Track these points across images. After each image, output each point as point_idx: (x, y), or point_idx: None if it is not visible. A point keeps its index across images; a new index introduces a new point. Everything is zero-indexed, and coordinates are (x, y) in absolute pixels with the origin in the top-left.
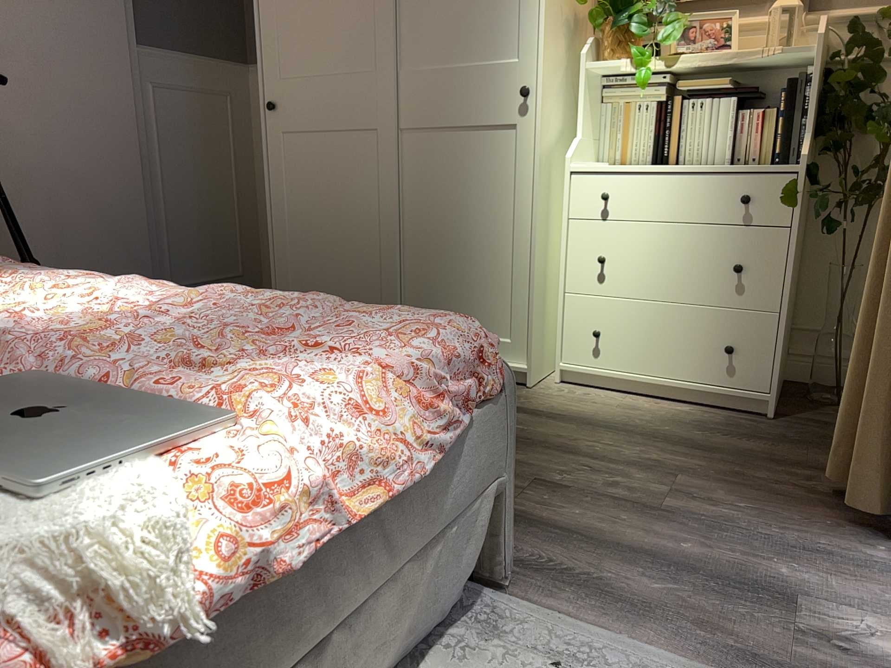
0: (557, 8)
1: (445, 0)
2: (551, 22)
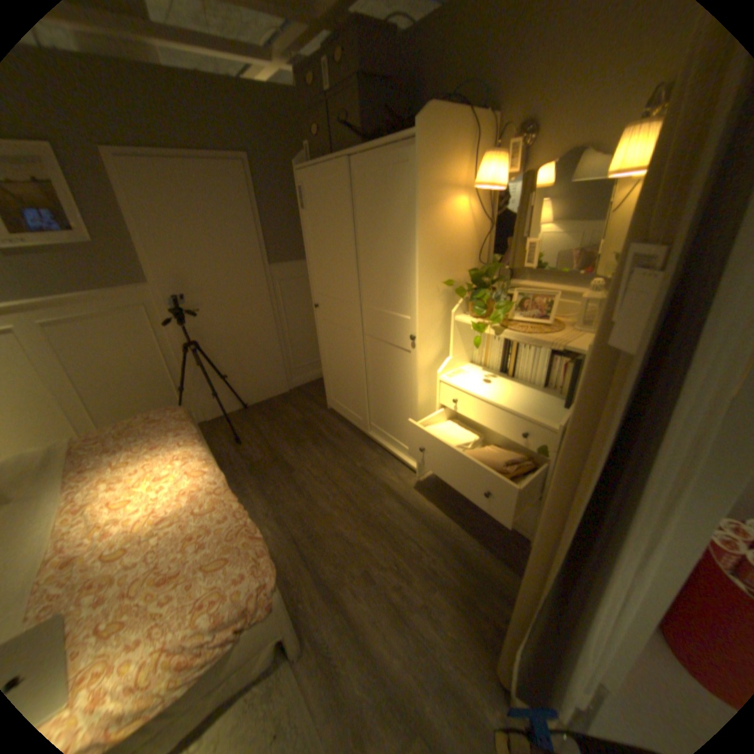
0: (433, 291)
1: (378, 275)
2: (426, 302)
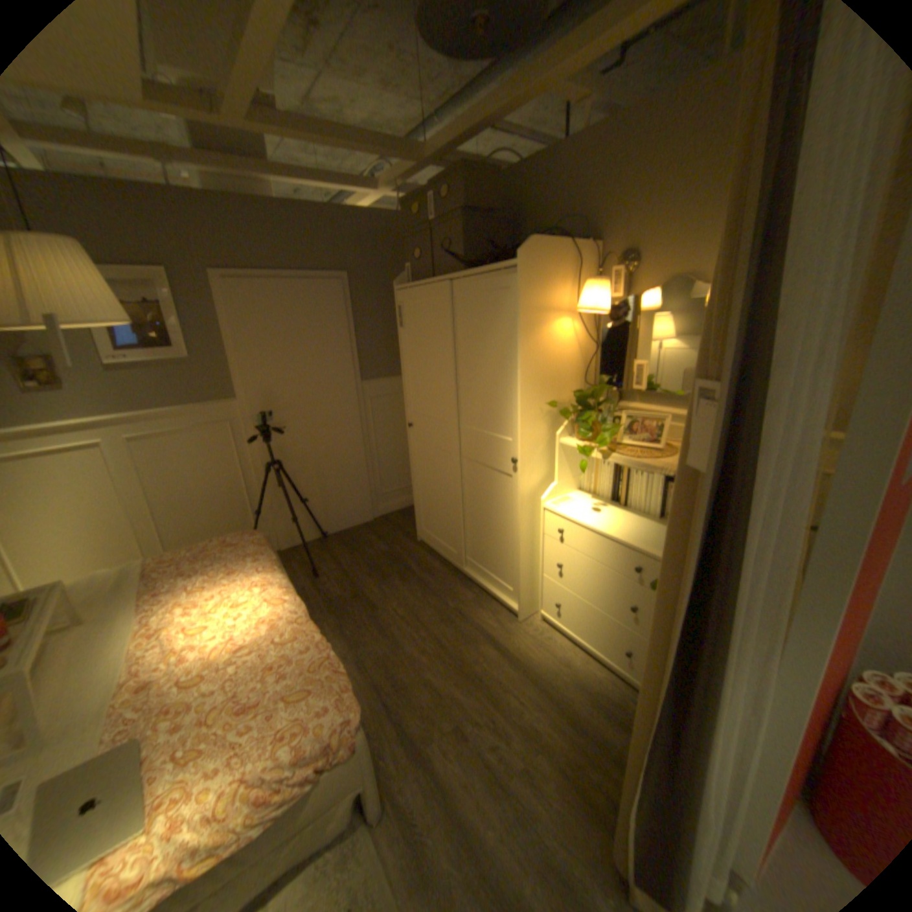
0: (537, 412)
1: (479, 395)
2: (529, 424)
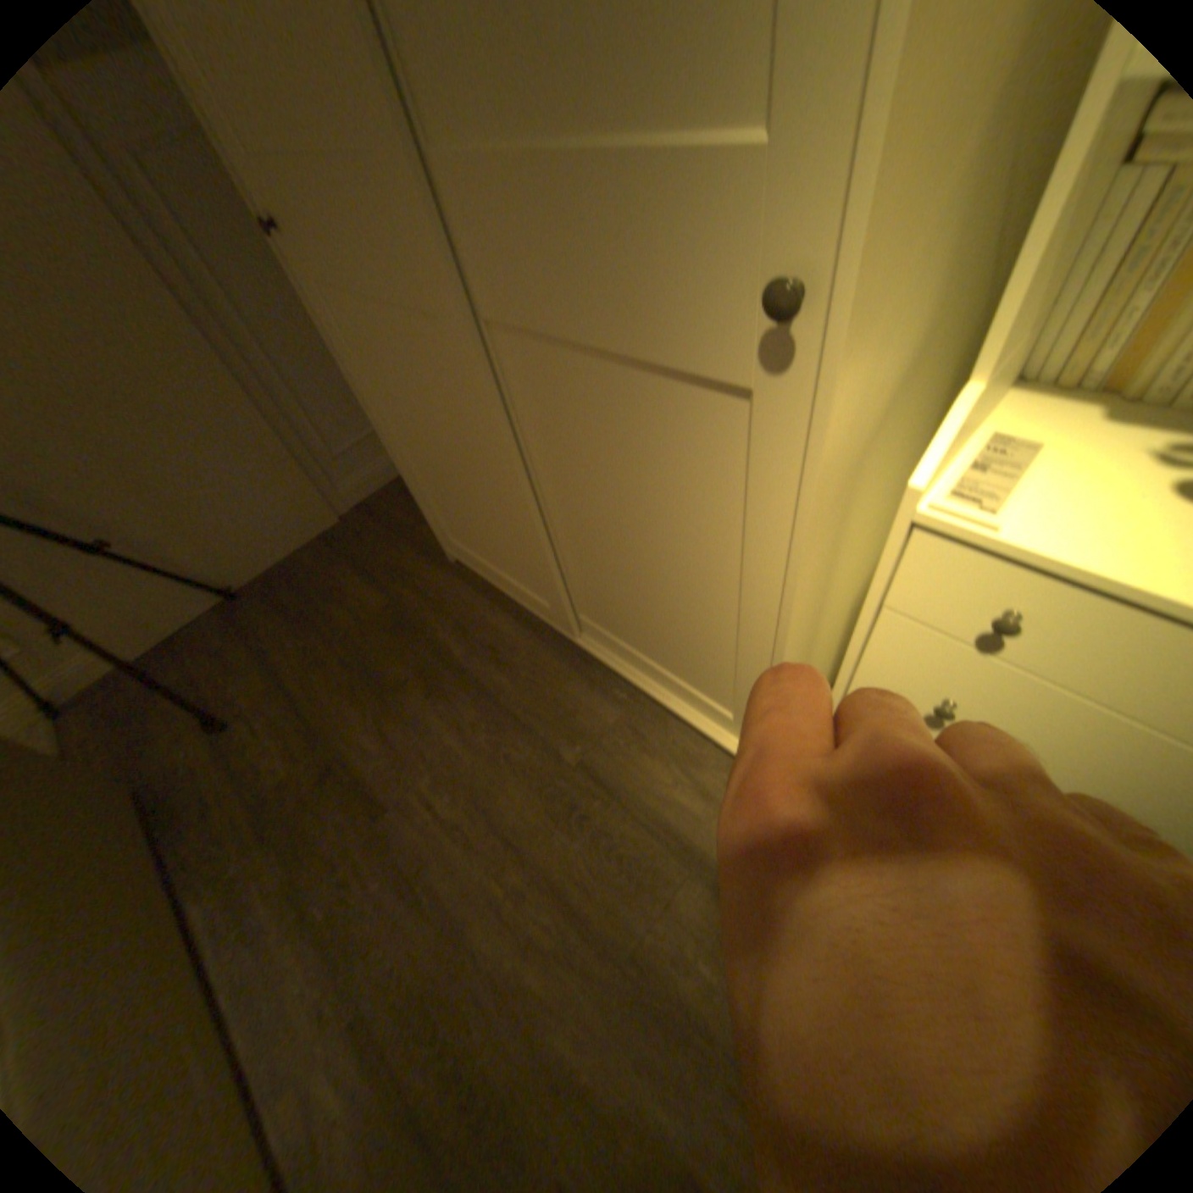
0: None
1: None
2: None
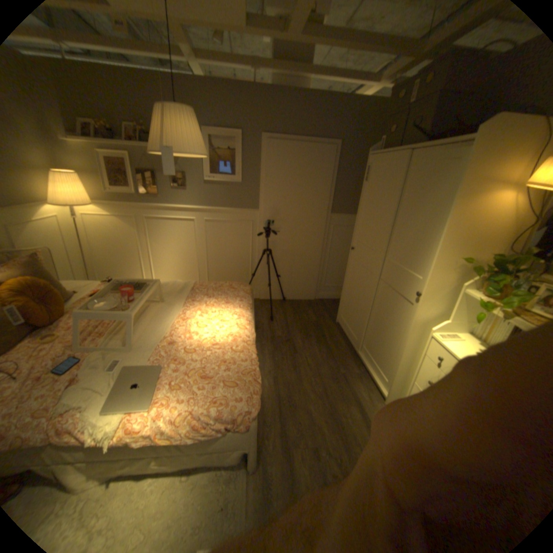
0: (453, 262)
1: (408, 239)
2: (442, 270)
